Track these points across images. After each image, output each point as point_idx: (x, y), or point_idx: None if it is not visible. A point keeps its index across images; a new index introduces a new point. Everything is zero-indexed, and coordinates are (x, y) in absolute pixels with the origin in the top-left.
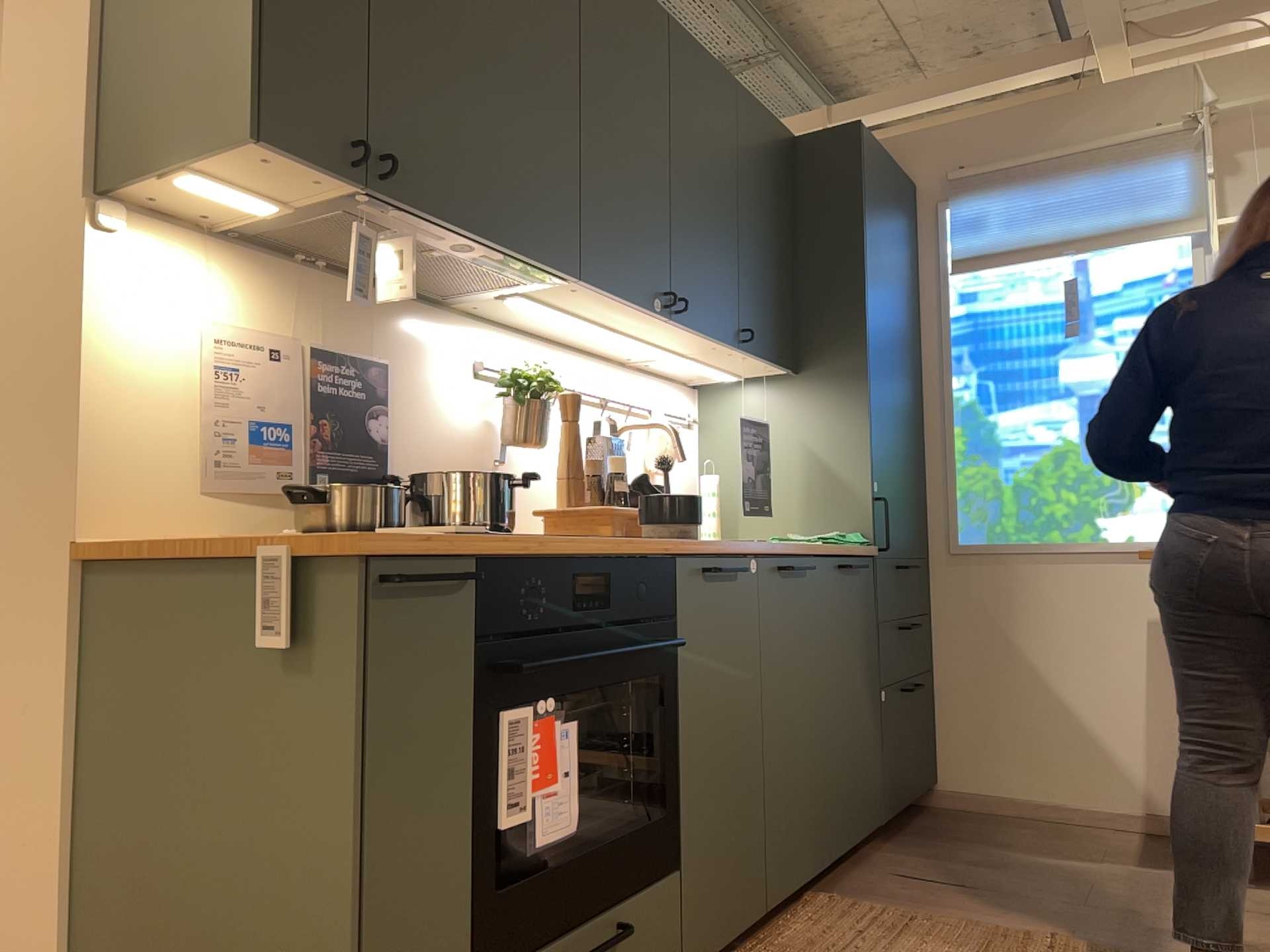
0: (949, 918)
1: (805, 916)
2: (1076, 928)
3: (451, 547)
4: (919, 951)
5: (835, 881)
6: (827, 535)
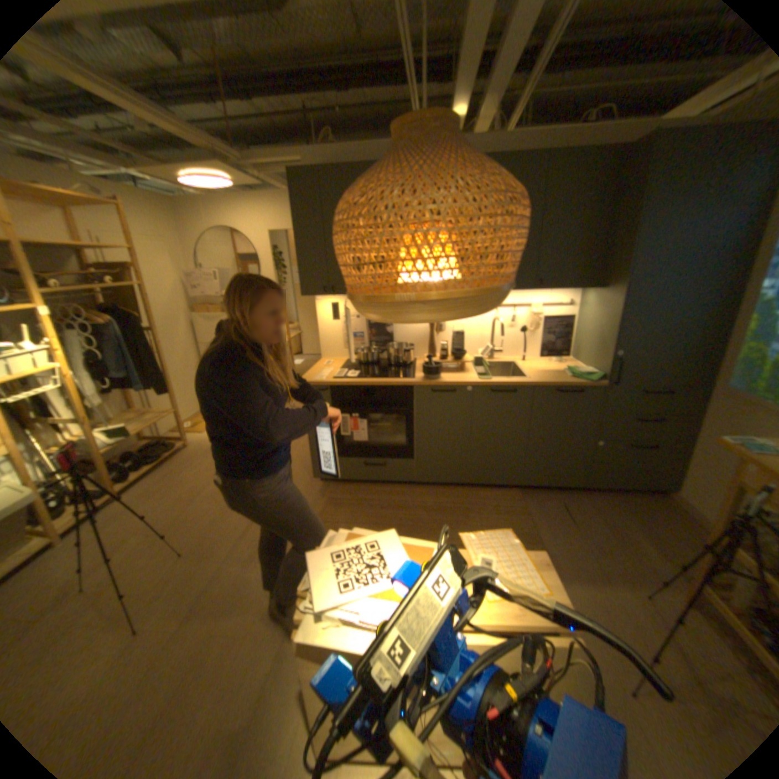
0: (535, 524)
1: (497, 494)
2: (565, 558)
3: (320, 385)
4: (496, 521)
5: (538, 494)
6: (592, 371)
